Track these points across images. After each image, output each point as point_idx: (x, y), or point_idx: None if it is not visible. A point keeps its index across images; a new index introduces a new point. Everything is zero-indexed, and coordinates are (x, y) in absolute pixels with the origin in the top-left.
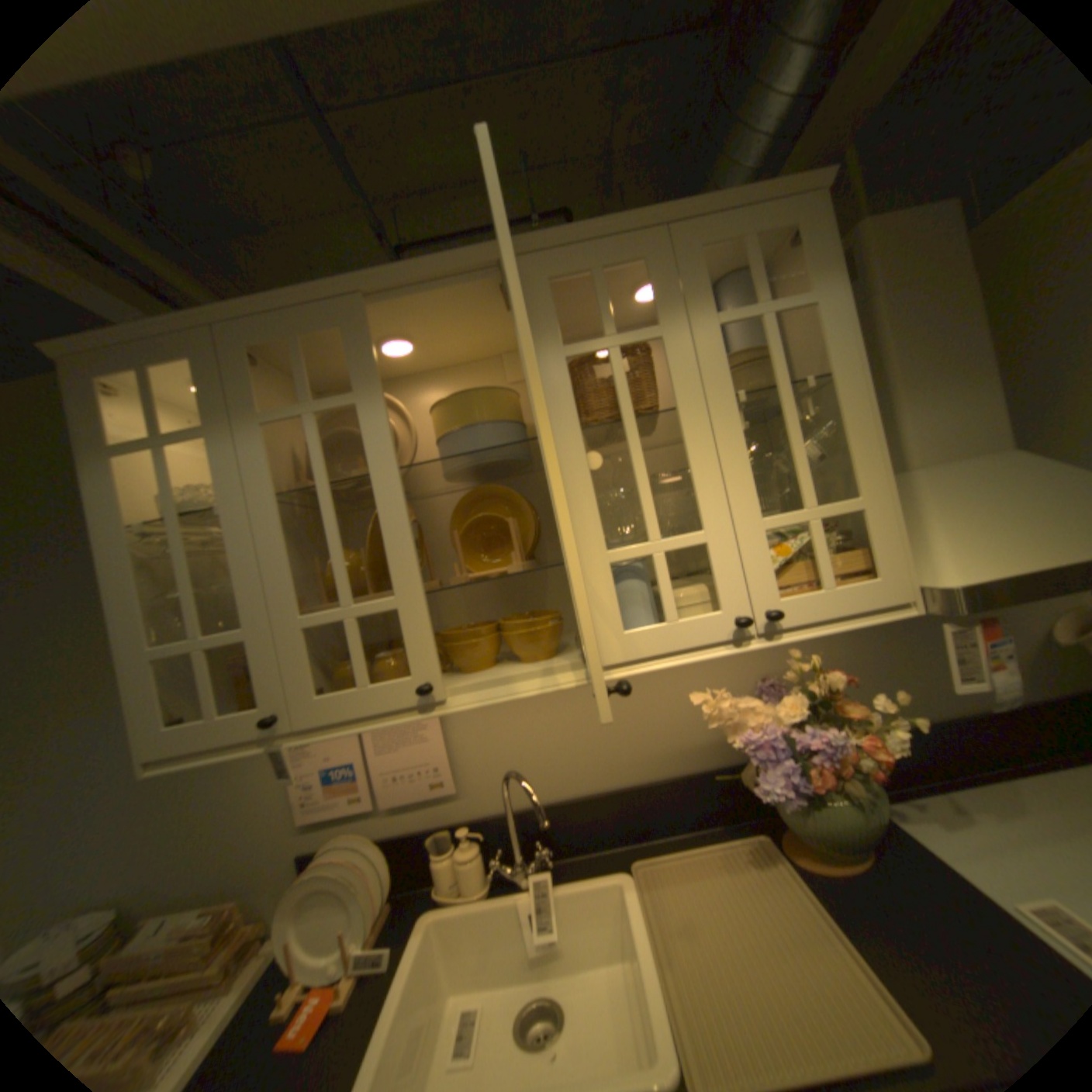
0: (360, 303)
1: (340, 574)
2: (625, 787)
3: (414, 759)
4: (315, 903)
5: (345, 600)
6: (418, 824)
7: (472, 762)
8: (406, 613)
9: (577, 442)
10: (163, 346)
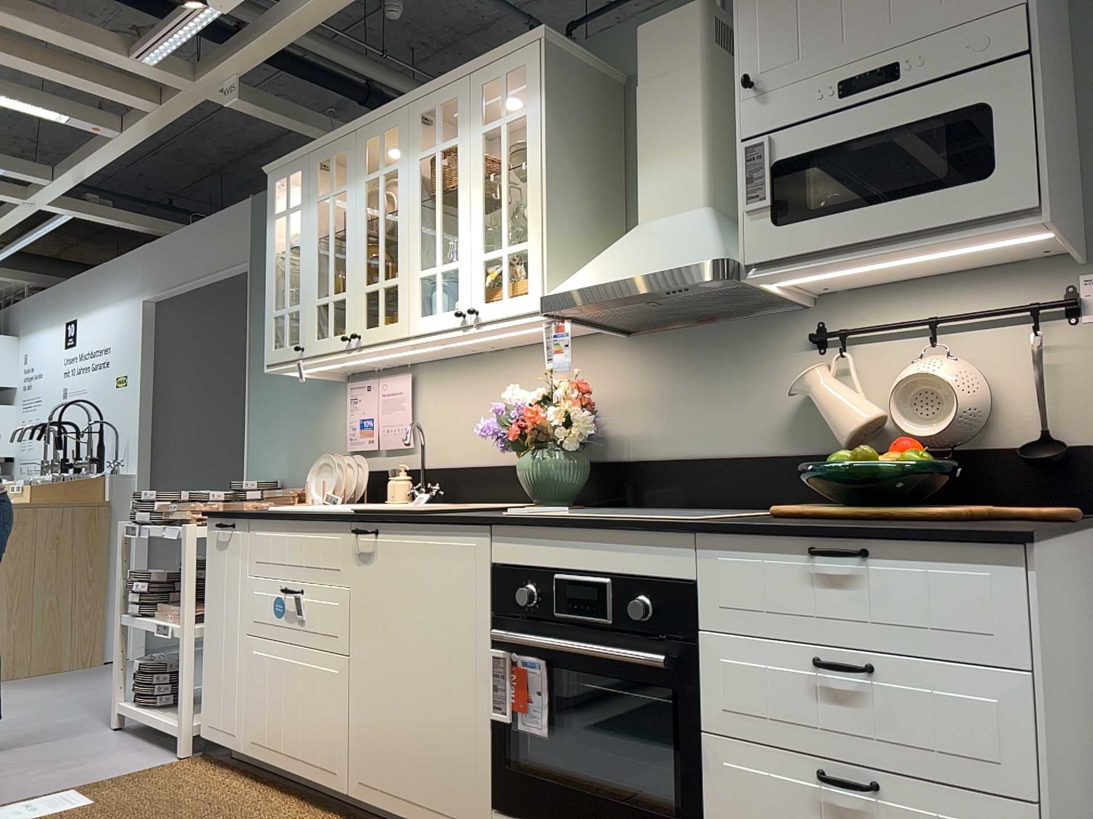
0: (355, 137)
1: (331, 278)
2: (494, 464)
3: (396, 419)
4: (327, 471)
5: (331, 292)
6: (396, 464)
7: (424, 429)
8: (348, 300)
9: (416, 208)
10: (296, 166)
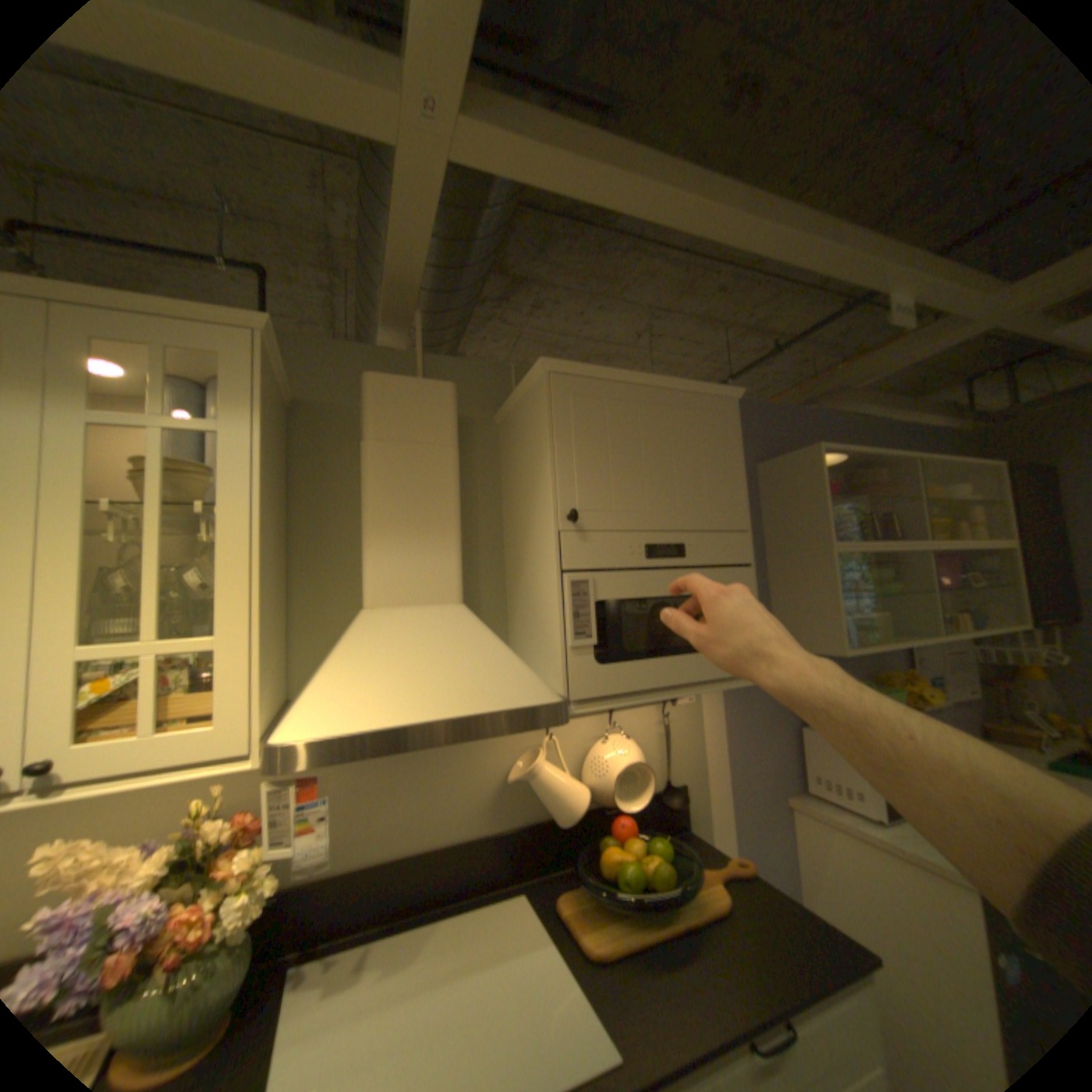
0: None
1: None
2: None
3: None
4: None
5: None
6: None
7: None
8: None
9: None
10: None
